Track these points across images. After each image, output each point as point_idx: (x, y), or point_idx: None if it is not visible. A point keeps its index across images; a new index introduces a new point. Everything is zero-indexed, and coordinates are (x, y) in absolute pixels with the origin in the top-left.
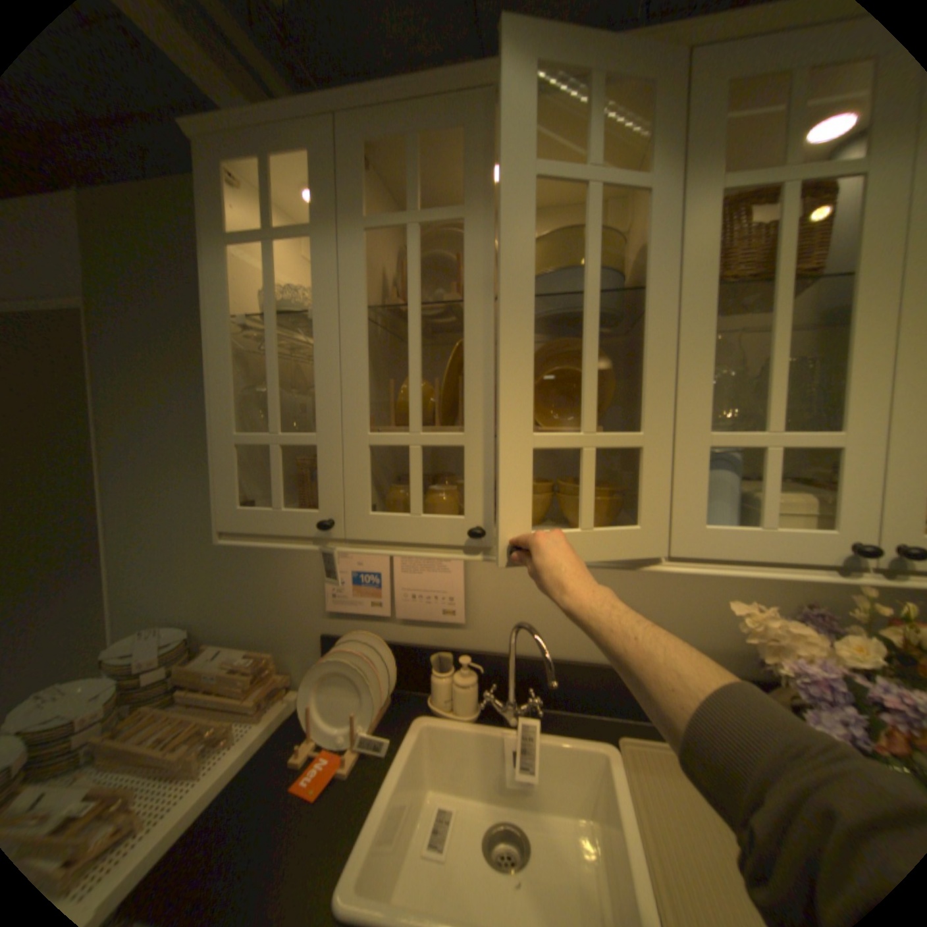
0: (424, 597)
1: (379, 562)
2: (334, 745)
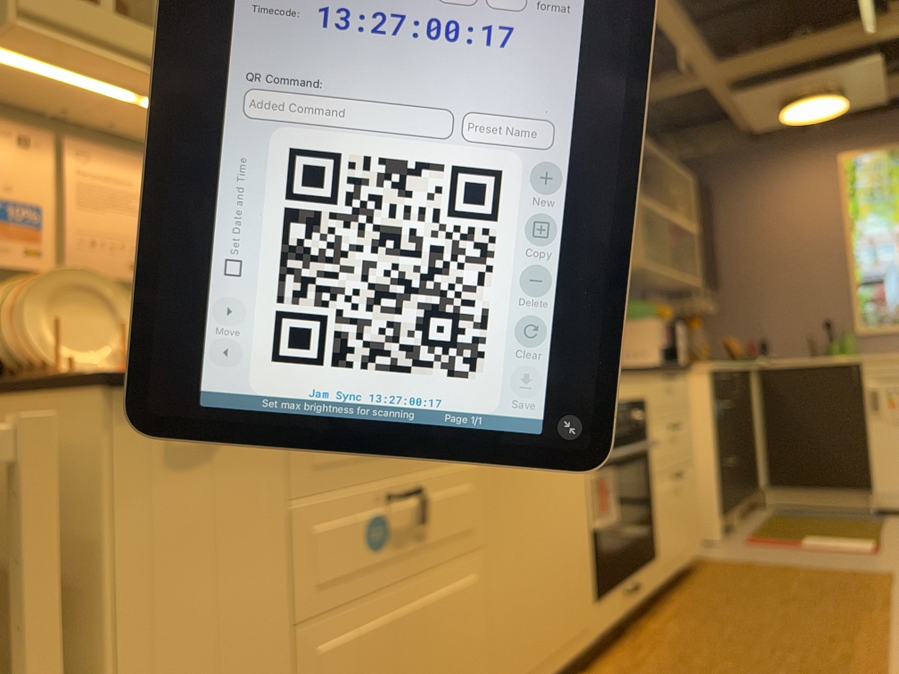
0: (104, 243)
1: (35, 189)
2: (101, 360)
